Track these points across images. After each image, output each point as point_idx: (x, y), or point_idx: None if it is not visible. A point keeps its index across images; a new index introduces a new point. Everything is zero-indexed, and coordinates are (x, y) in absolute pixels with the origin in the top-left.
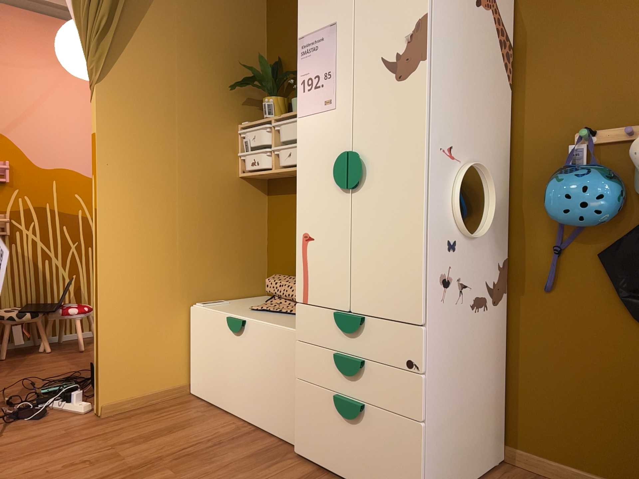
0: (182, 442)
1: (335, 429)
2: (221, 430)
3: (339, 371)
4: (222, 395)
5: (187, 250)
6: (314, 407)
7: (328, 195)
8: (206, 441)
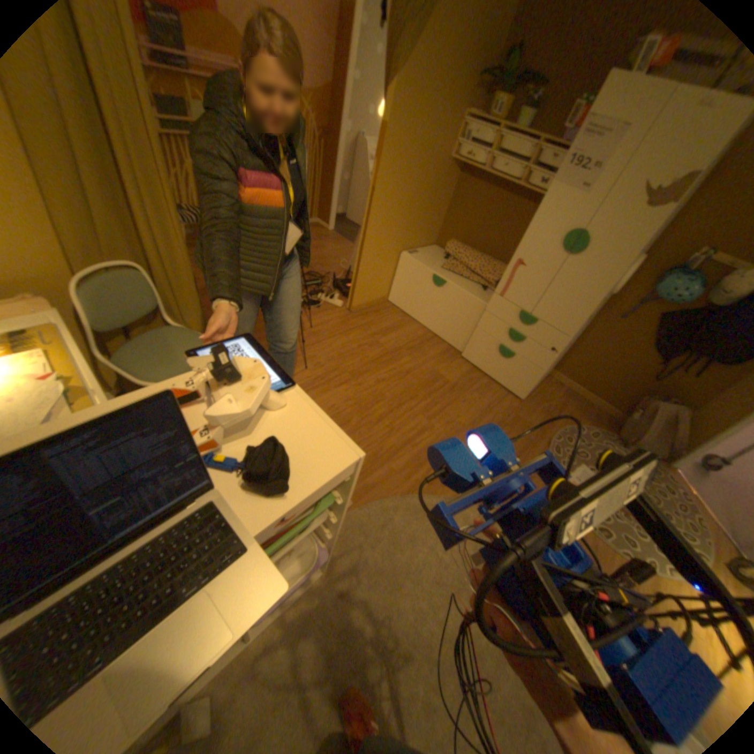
0: (404, 338)
1: (492, 356)
2: (419, 333)
3: (509, 336)
4: (414, 311)
5: (409, 217)
6: (483, 343)
7: (550, 247)
8: (415, 340)
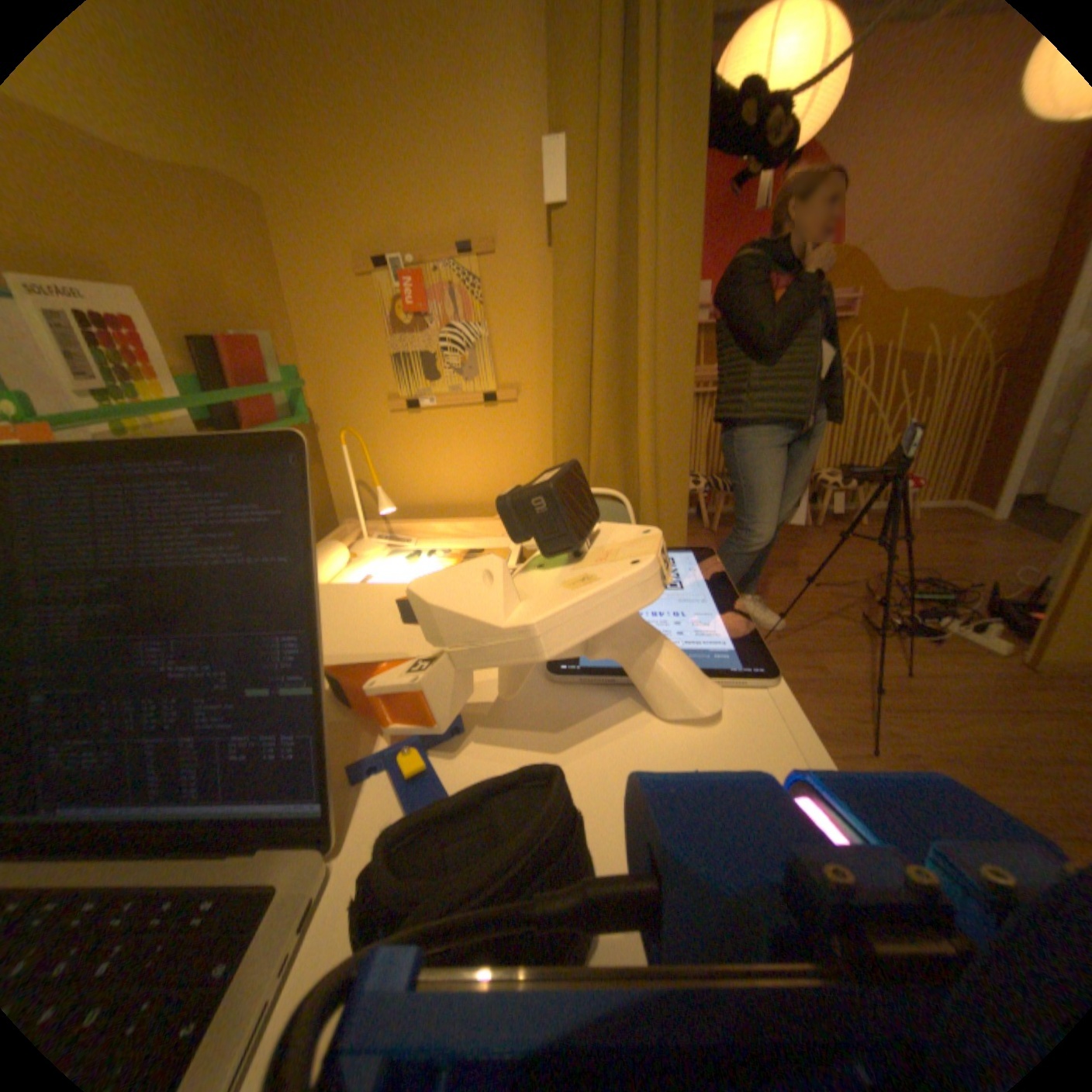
0: None
1: None
2: None
3: None
4: None
5: None
6: None
7: None
8: None
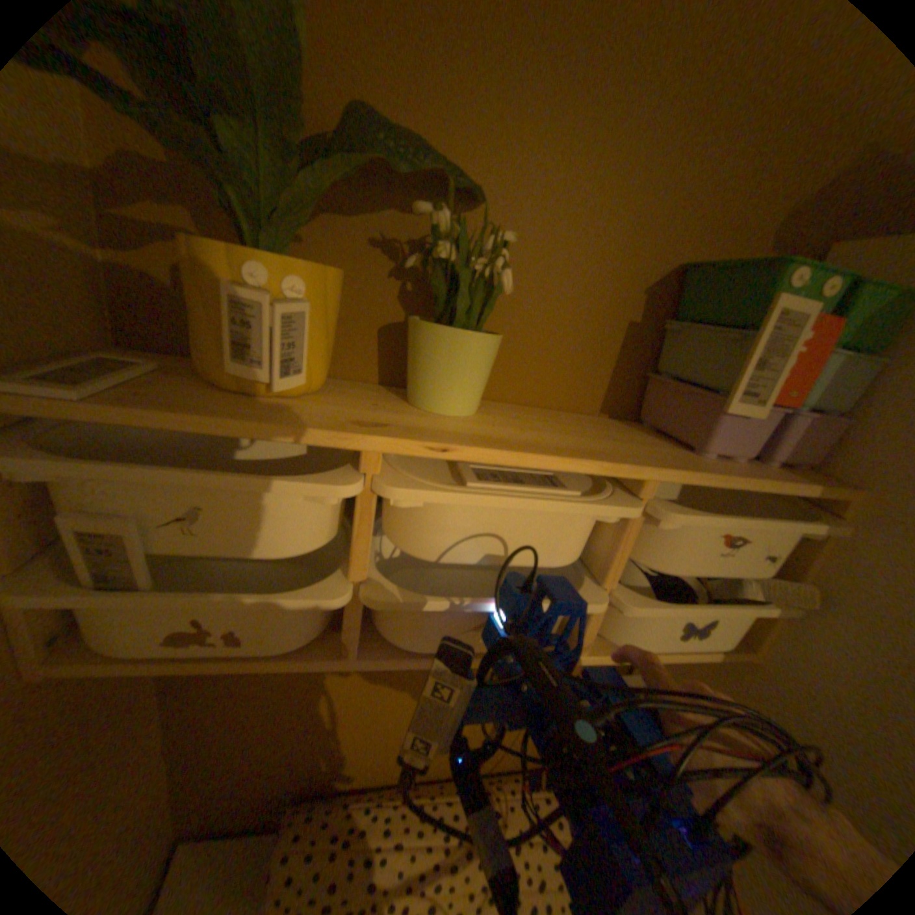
0: None
1: None
2: None
3: None
4: None
5: None
6: None
7: None
8: None
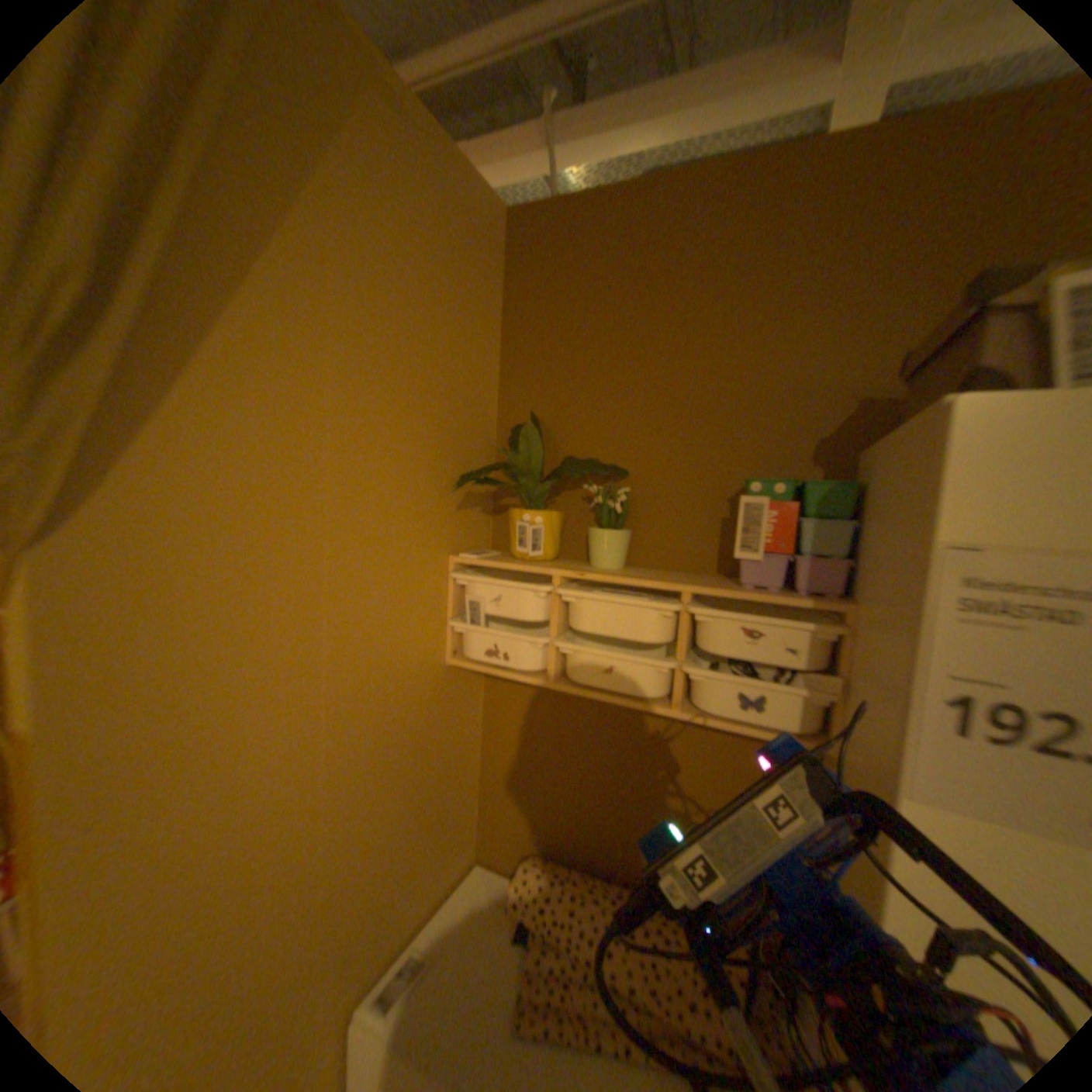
0: None
1: None
2: None
3: None
4: None
5: (351, 893)
6: None
7: None
8: None
